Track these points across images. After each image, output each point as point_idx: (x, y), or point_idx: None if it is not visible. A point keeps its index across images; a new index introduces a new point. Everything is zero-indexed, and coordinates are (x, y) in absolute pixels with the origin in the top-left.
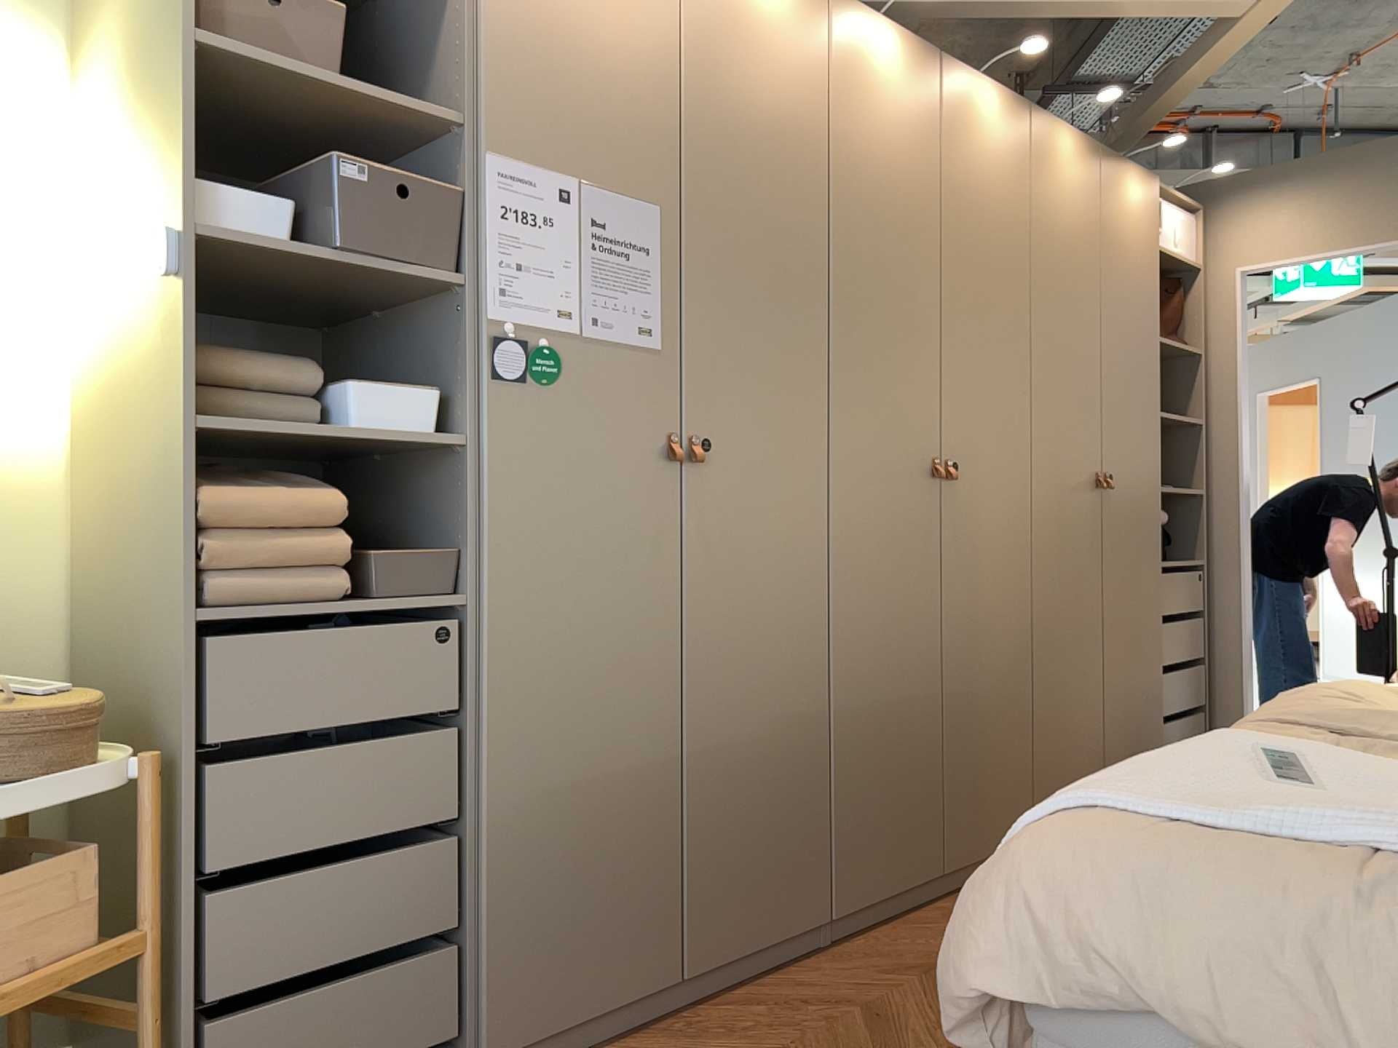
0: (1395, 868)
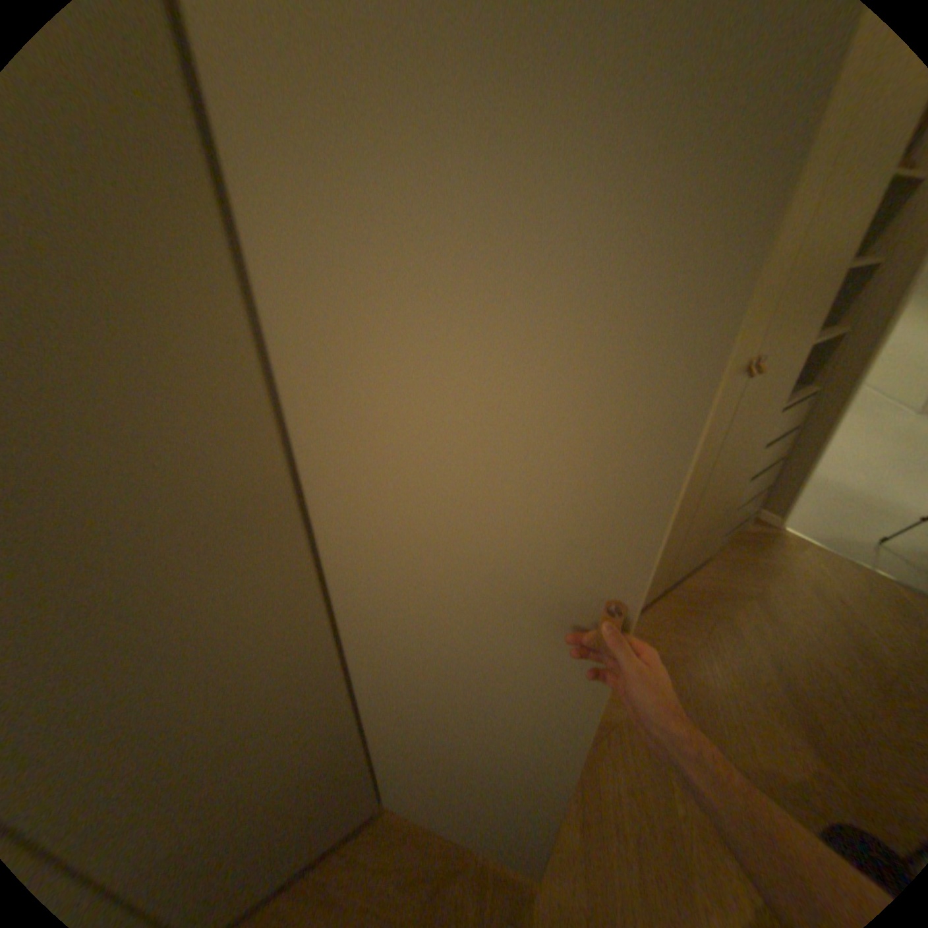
0: None
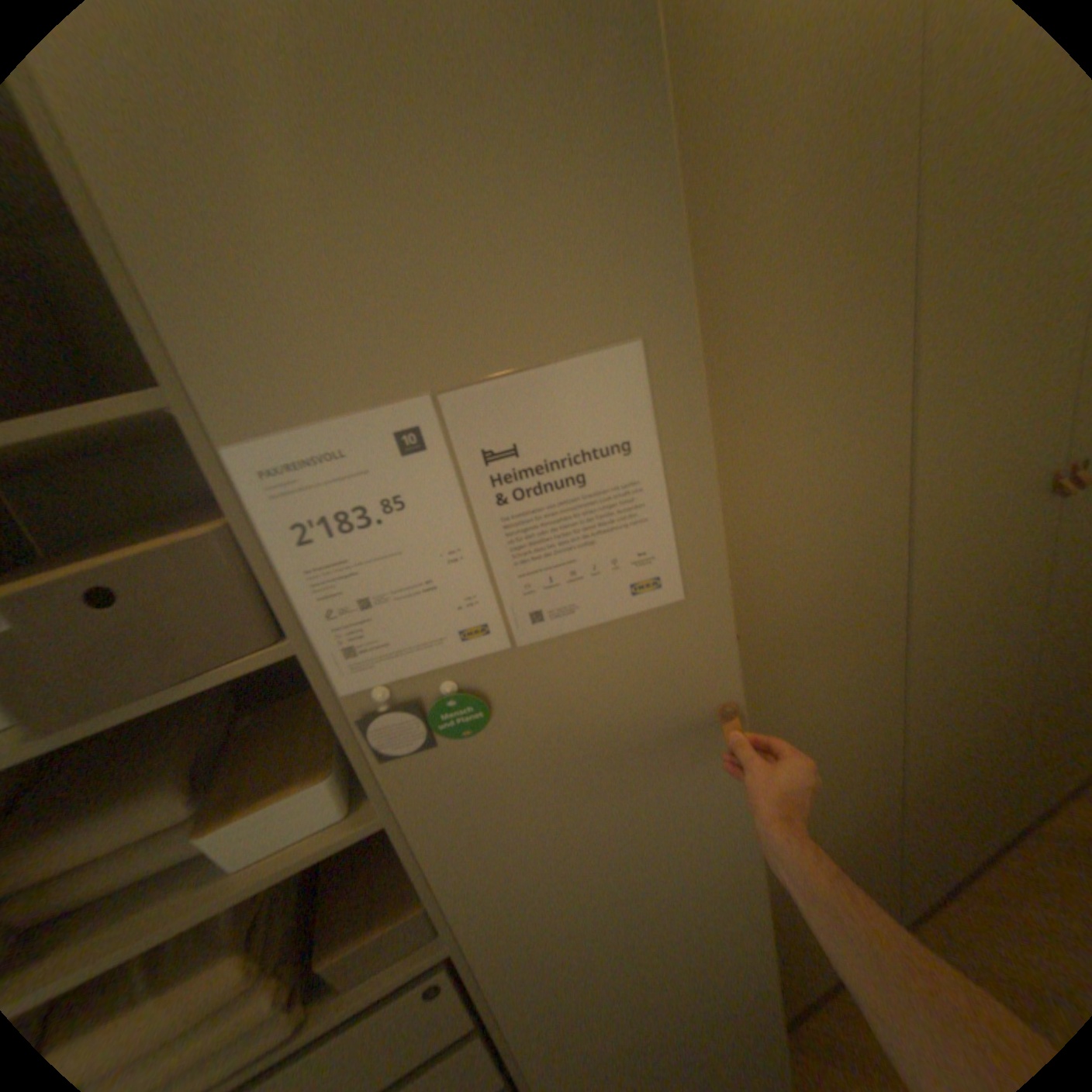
0: None
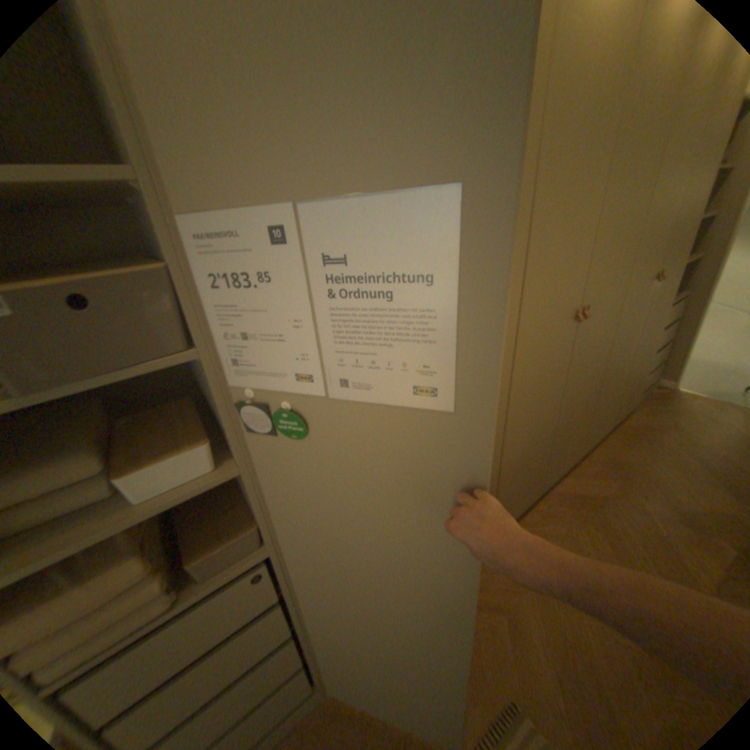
0: None
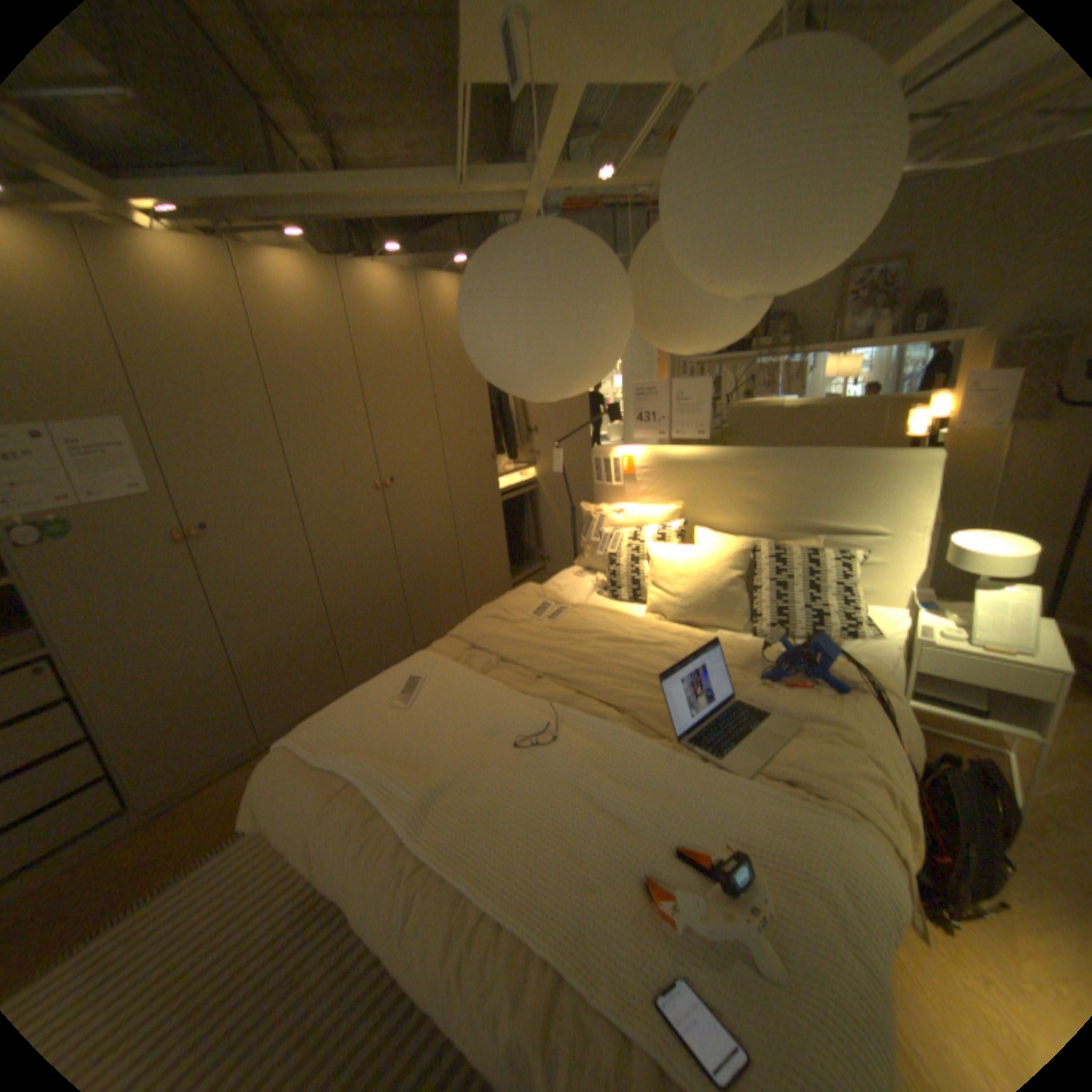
0: (354, 789)
